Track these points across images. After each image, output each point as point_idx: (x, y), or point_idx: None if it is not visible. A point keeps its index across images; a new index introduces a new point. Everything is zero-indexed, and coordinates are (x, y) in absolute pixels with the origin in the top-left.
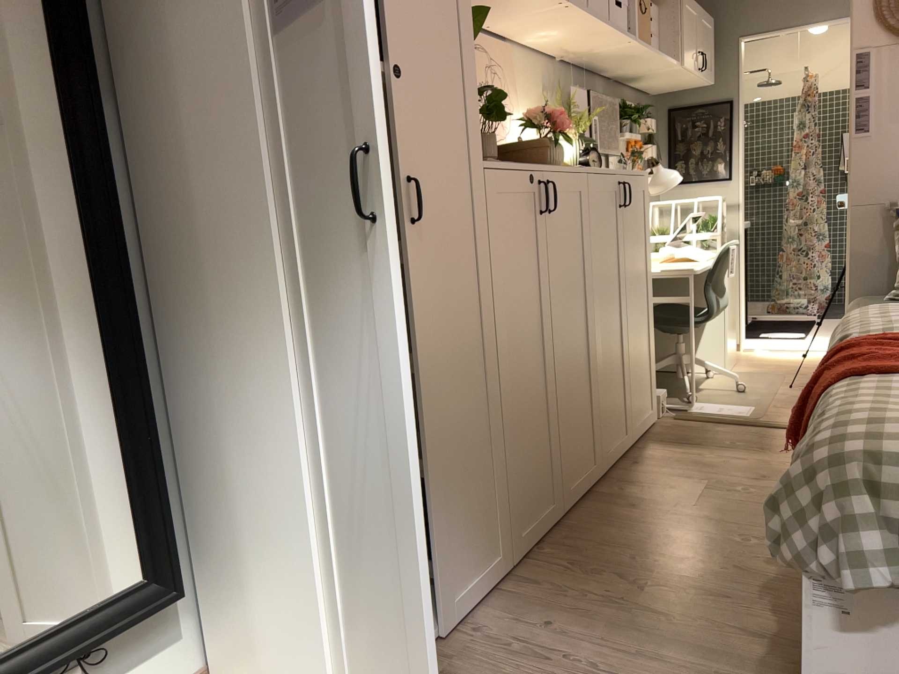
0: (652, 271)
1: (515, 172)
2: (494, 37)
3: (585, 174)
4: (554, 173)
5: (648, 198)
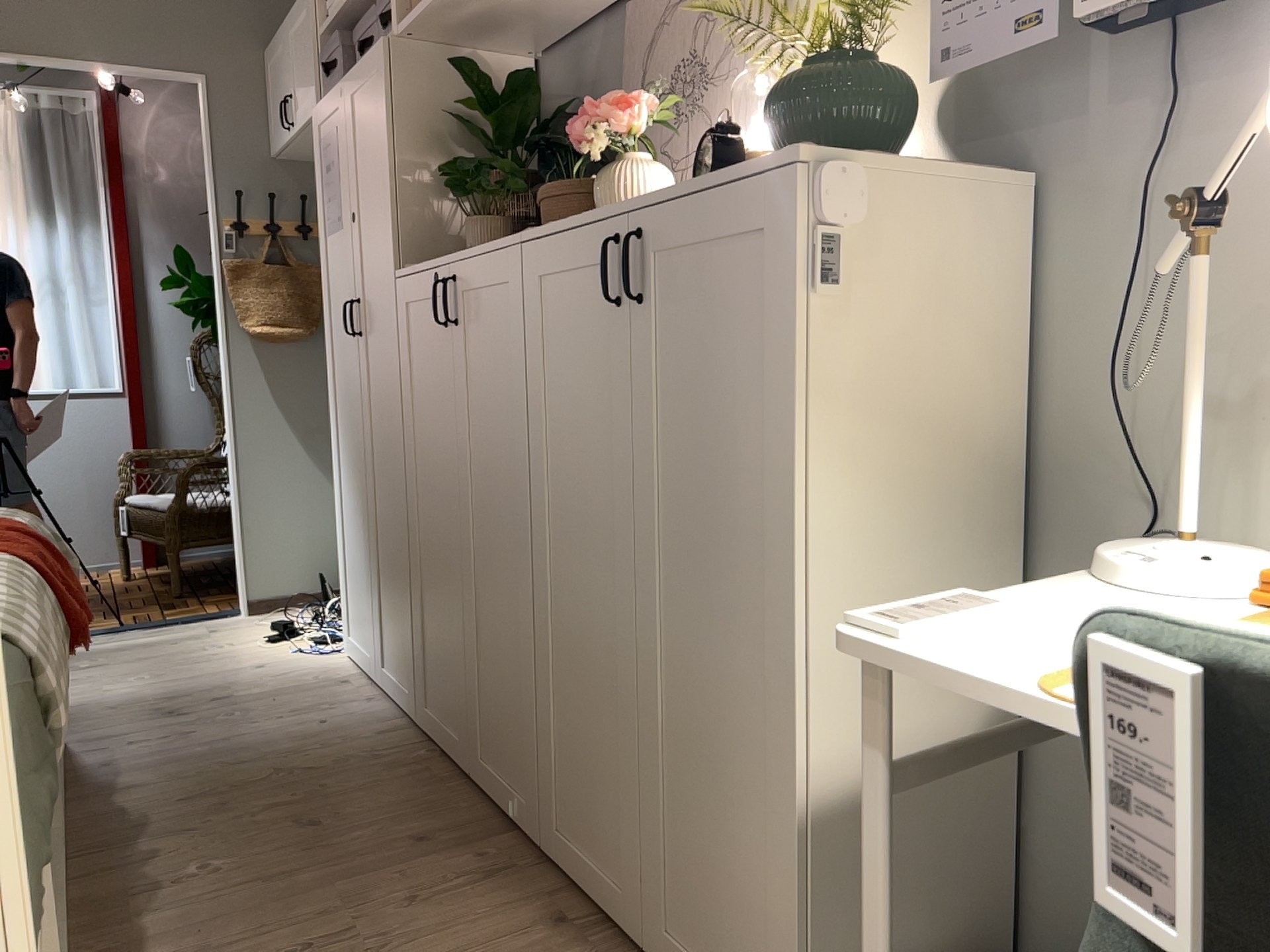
0: (800, 555)
1: (418, 275)
2: None
3: (514, 248)
4: (460, 263)
5: (796, 257)
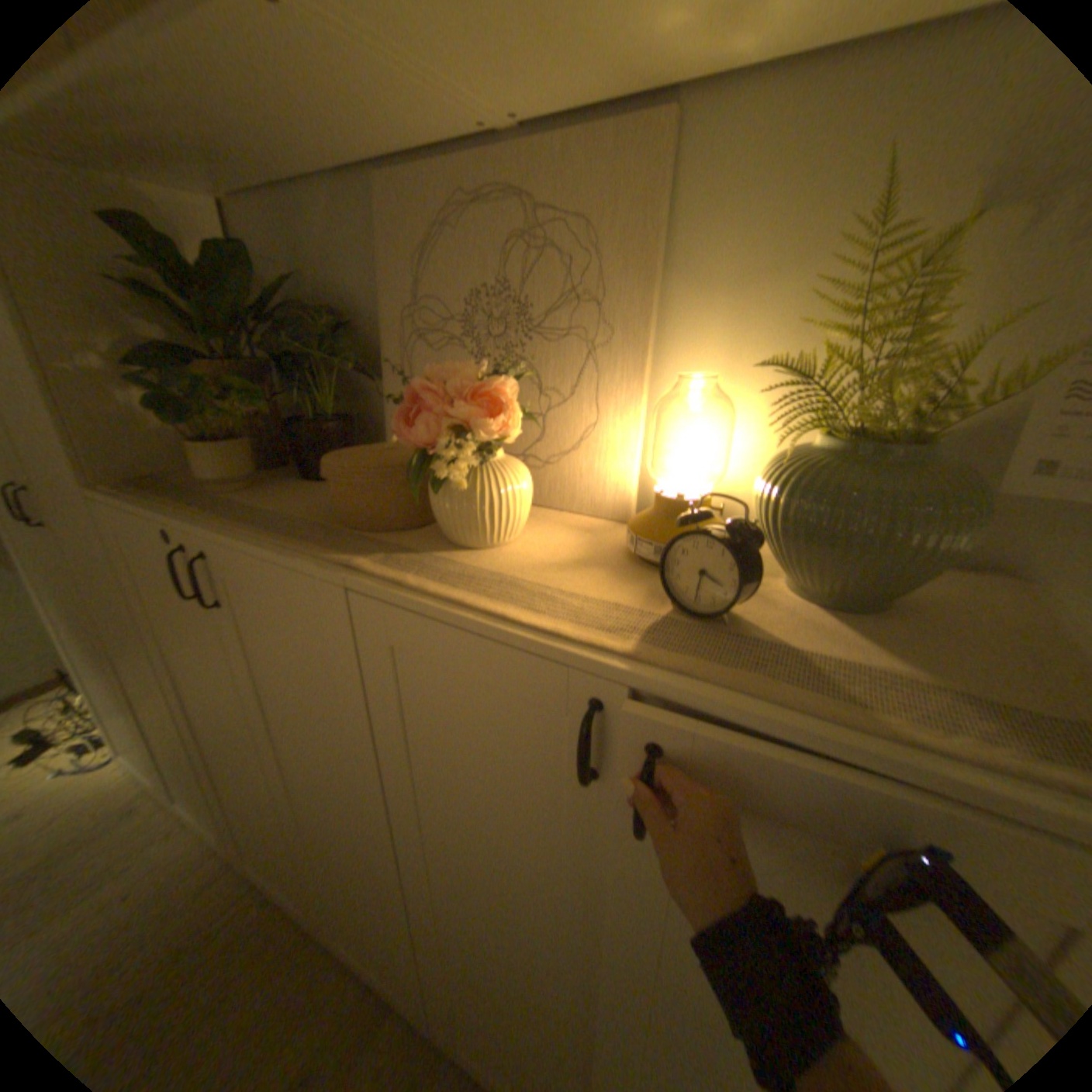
0: None
1: (132, 514)
2: (601, 108)
3: (331, 585)
4: (215, 544)
5: None
